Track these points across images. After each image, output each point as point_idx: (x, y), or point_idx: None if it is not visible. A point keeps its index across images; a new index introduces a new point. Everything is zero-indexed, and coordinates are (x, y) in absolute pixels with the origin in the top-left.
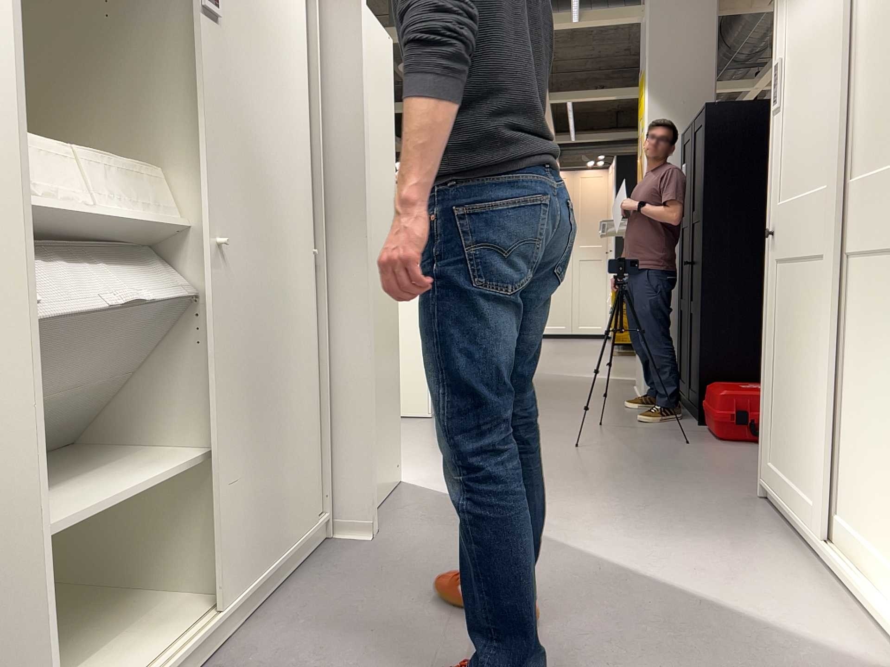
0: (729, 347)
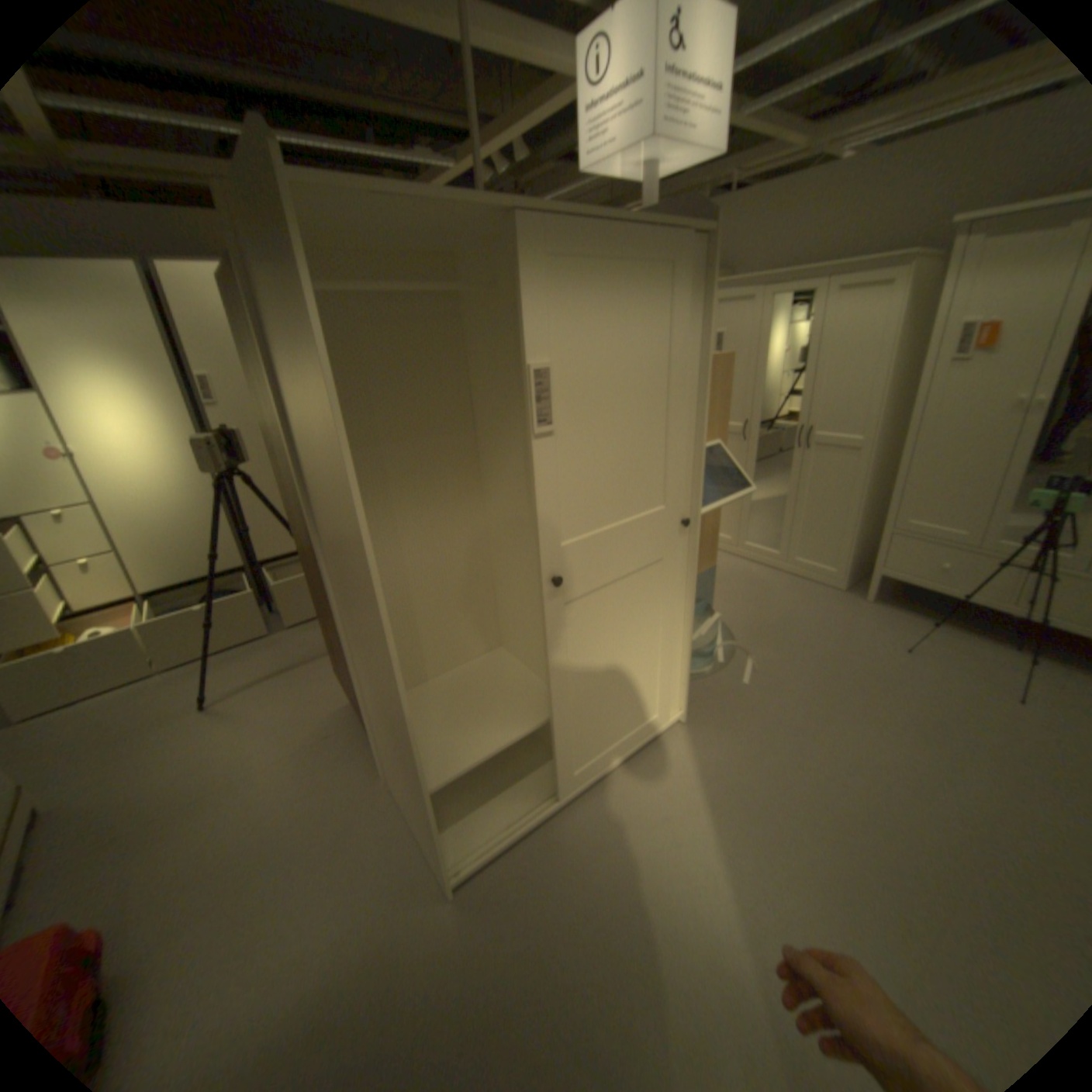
0: None
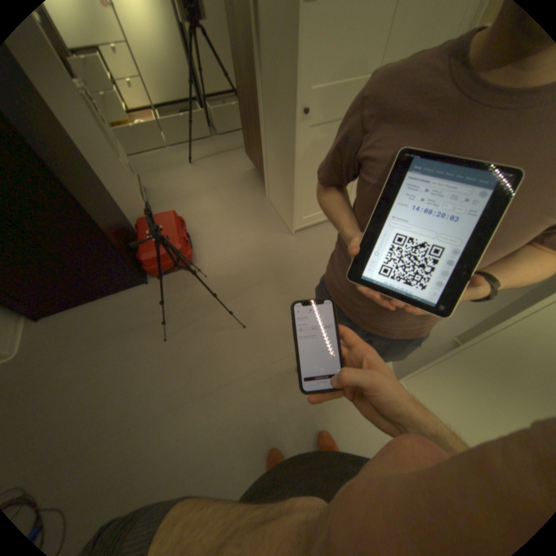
0: (116, 225)
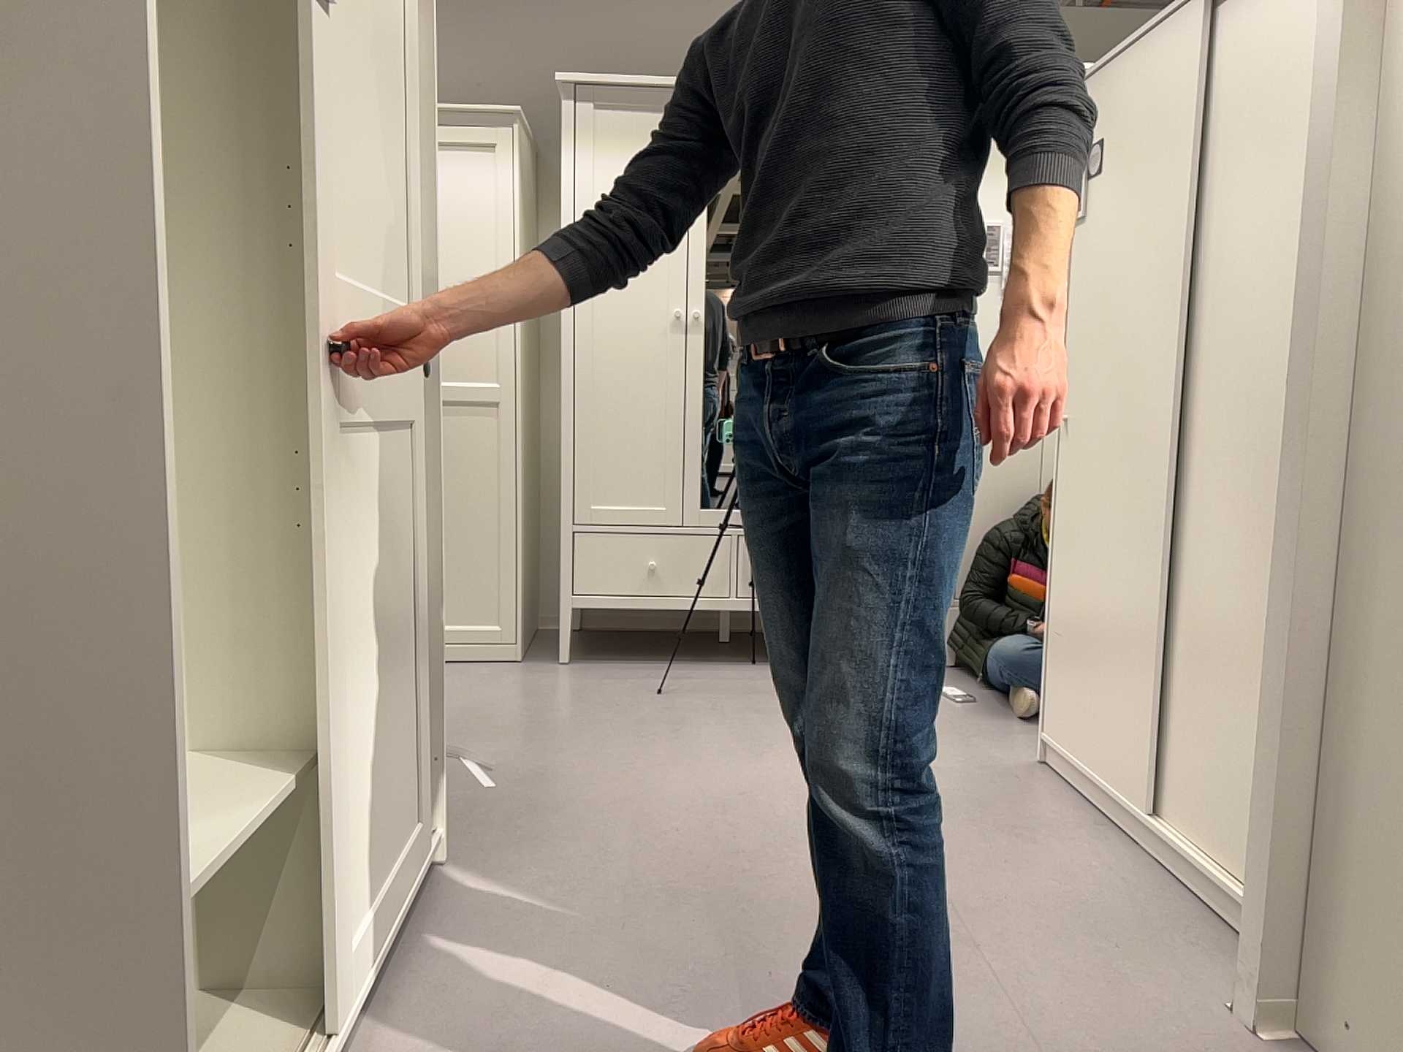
0: None
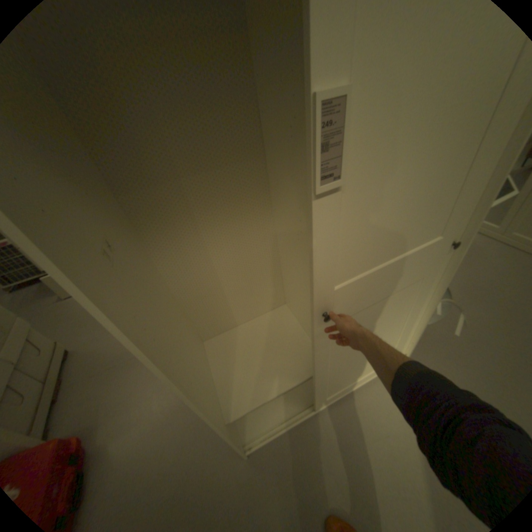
0: None
